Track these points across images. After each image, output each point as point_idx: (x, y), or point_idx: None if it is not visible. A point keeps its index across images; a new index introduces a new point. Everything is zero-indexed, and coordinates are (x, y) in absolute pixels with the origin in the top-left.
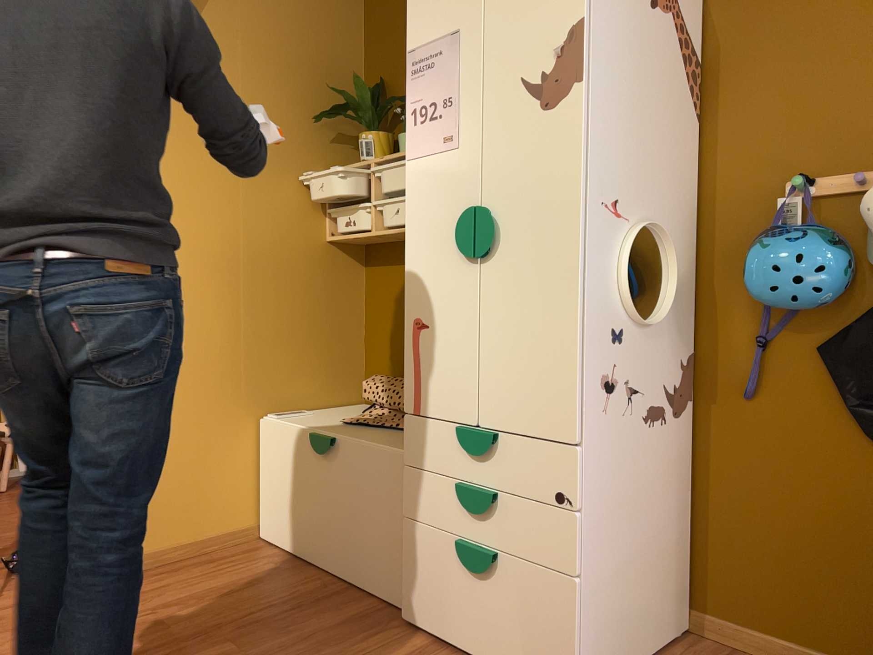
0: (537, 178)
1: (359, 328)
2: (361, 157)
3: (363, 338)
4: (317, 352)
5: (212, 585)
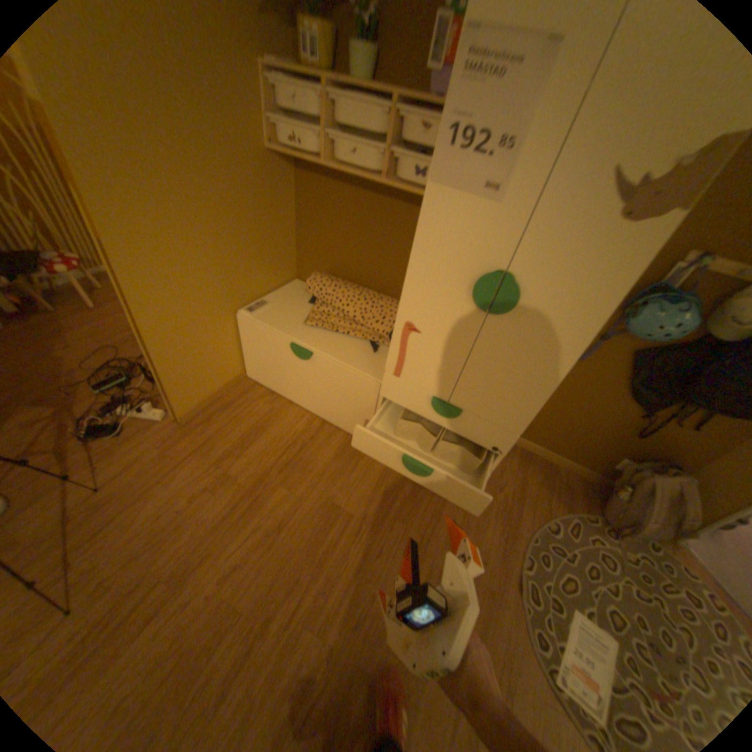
0: (576, 278)
1: (292, 225)
2: (304, 59)
3: (295, 232)
4: (267, 253)
5: (241, 432)
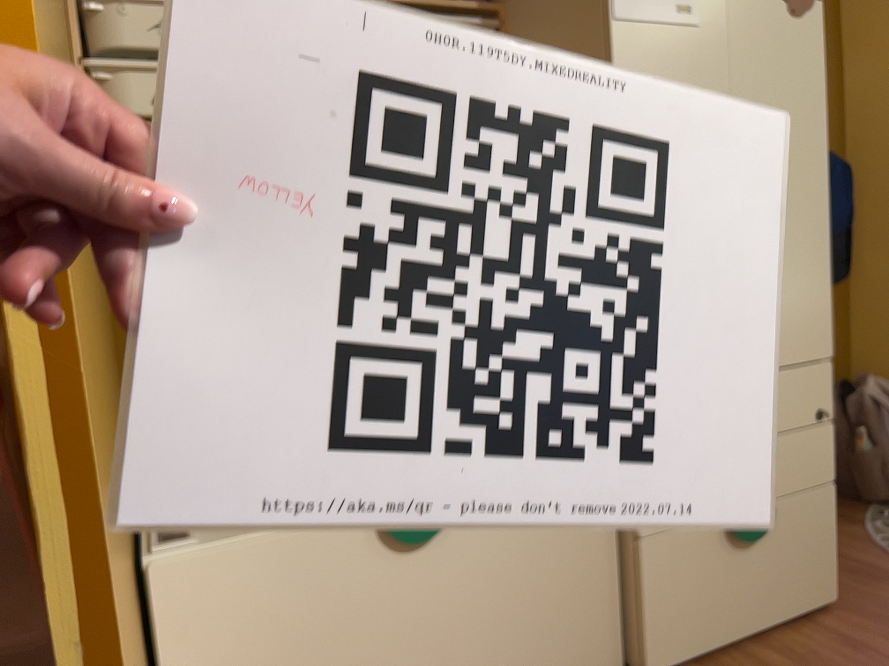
0: (790, 87)
1: None
2: None
3: None
4: None
5: None
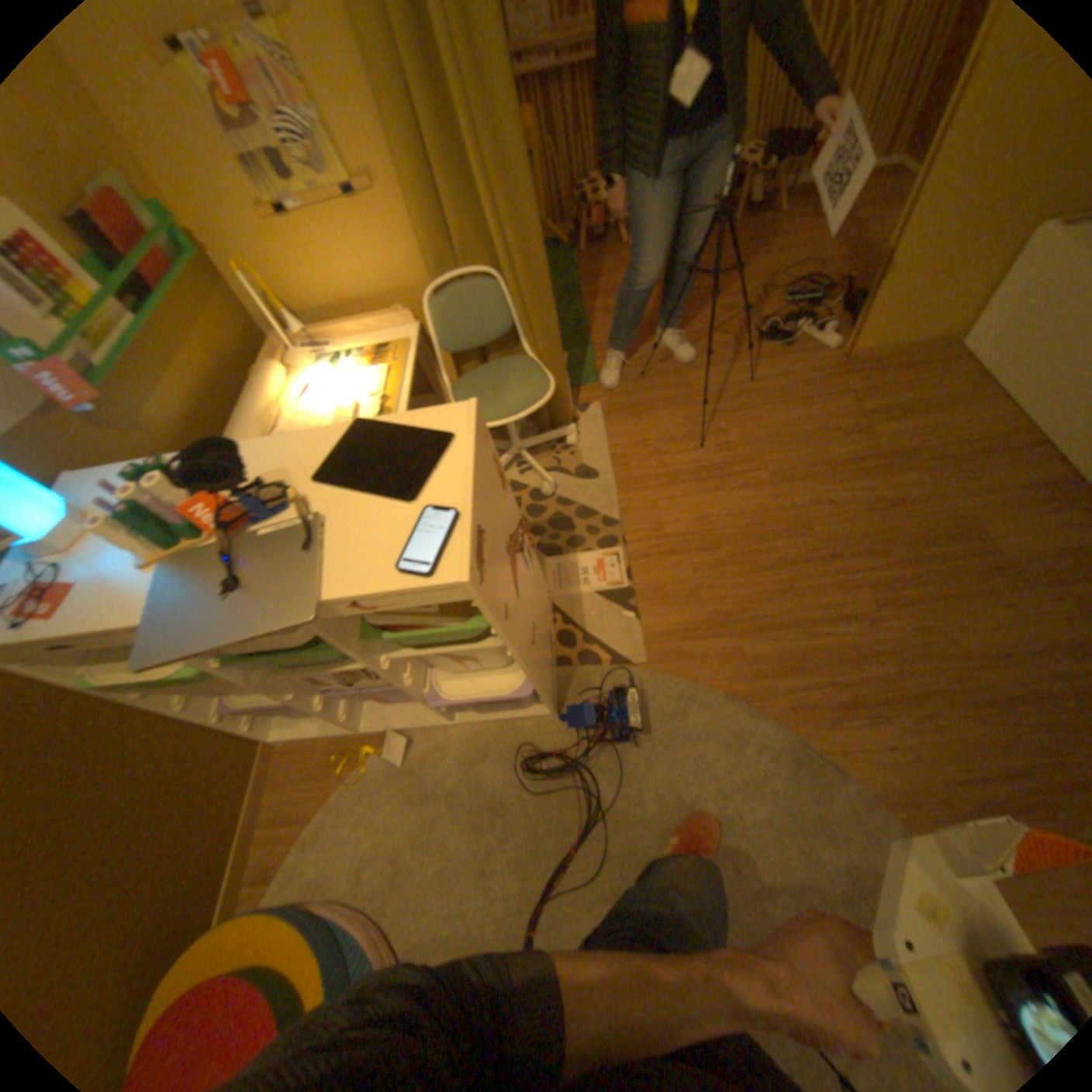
0: None
1: None
2: None
3: None
4: None
5: (912, 398)
